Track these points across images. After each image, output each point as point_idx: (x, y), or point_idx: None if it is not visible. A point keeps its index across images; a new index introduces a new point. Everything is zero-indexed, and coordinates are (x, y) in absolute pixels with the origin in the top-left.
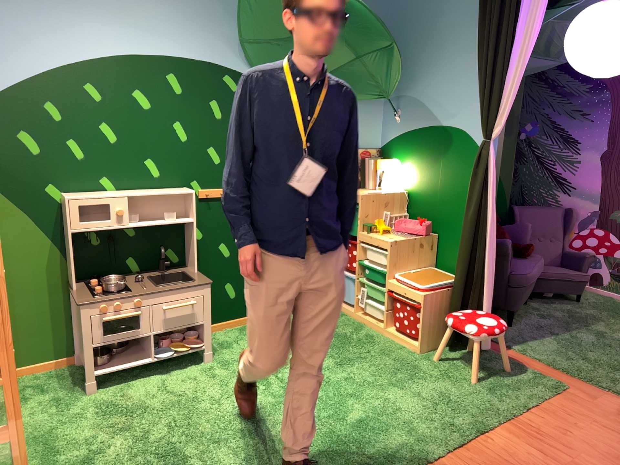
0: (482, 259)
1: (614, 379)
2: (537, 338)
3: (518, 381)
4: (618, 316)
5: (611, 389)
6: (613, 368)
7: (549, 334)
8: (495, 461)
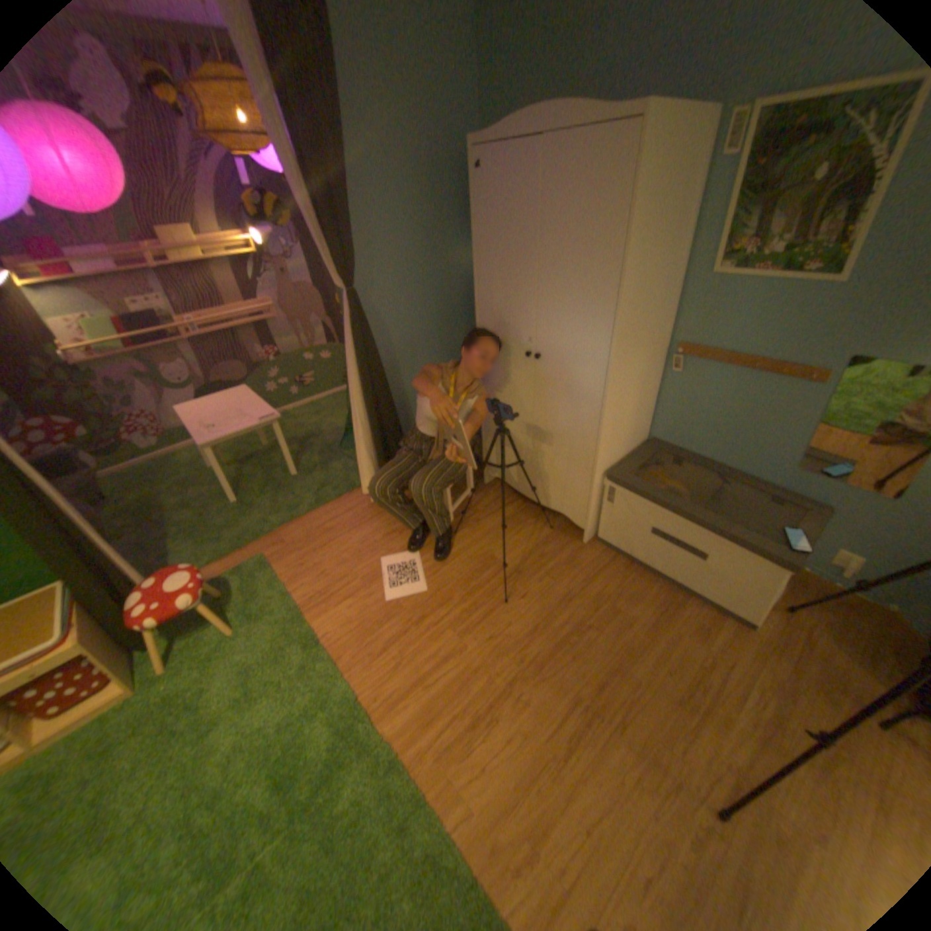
0: (82, 537)
1: (262, 520)
2: (164, 554)
3: (240, 591)
4: (157, 481)
5: (273, 527)
6: (244, 515)
7: (160, 542)
8: (354, 637)
